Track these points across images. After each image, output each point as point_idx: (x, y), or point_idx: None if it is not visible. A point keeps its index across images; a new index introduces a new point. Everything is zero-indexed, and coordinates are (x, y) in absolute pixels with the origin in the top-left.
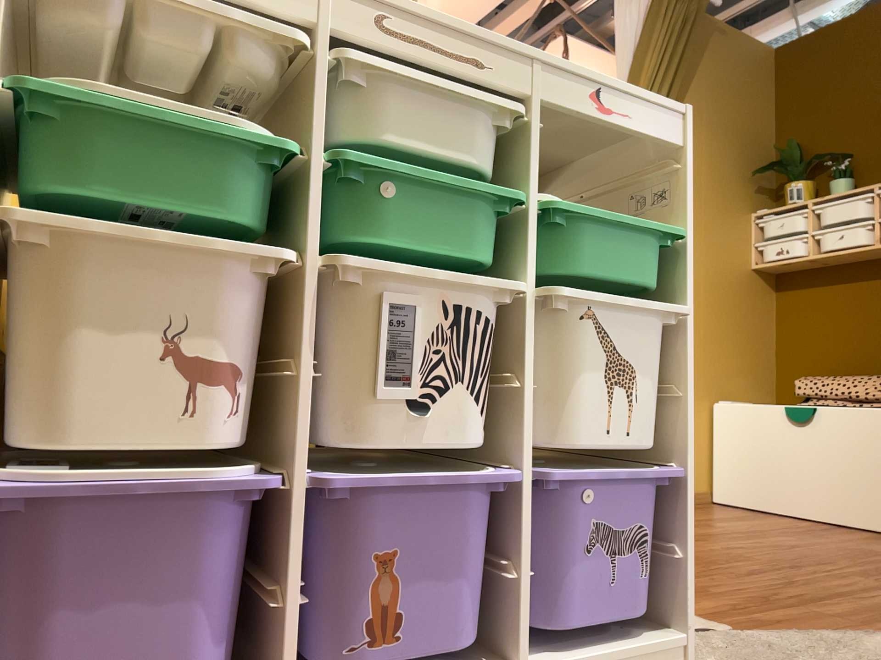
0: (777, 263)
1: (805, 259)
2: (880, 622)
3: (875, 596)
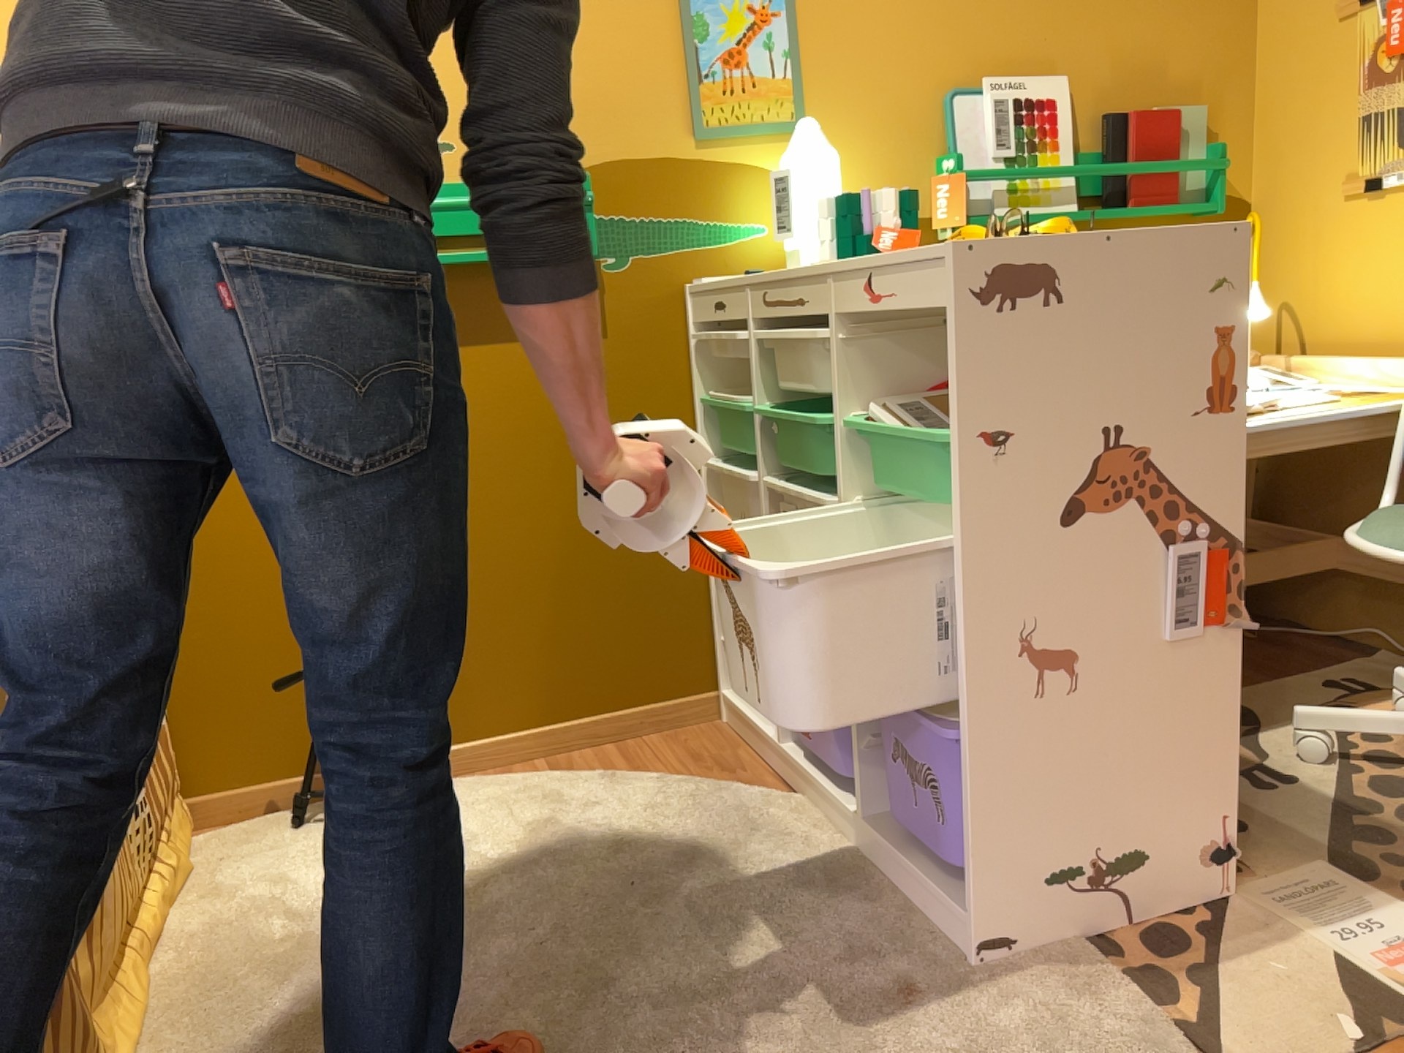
0: None
1: None
2: None
3: None
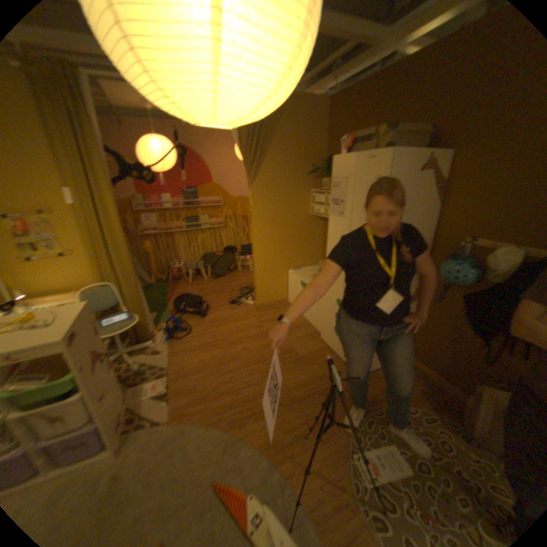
0: (318, 216)
1: (324, 217)
2: (217, 420)
3: (241, 397)
